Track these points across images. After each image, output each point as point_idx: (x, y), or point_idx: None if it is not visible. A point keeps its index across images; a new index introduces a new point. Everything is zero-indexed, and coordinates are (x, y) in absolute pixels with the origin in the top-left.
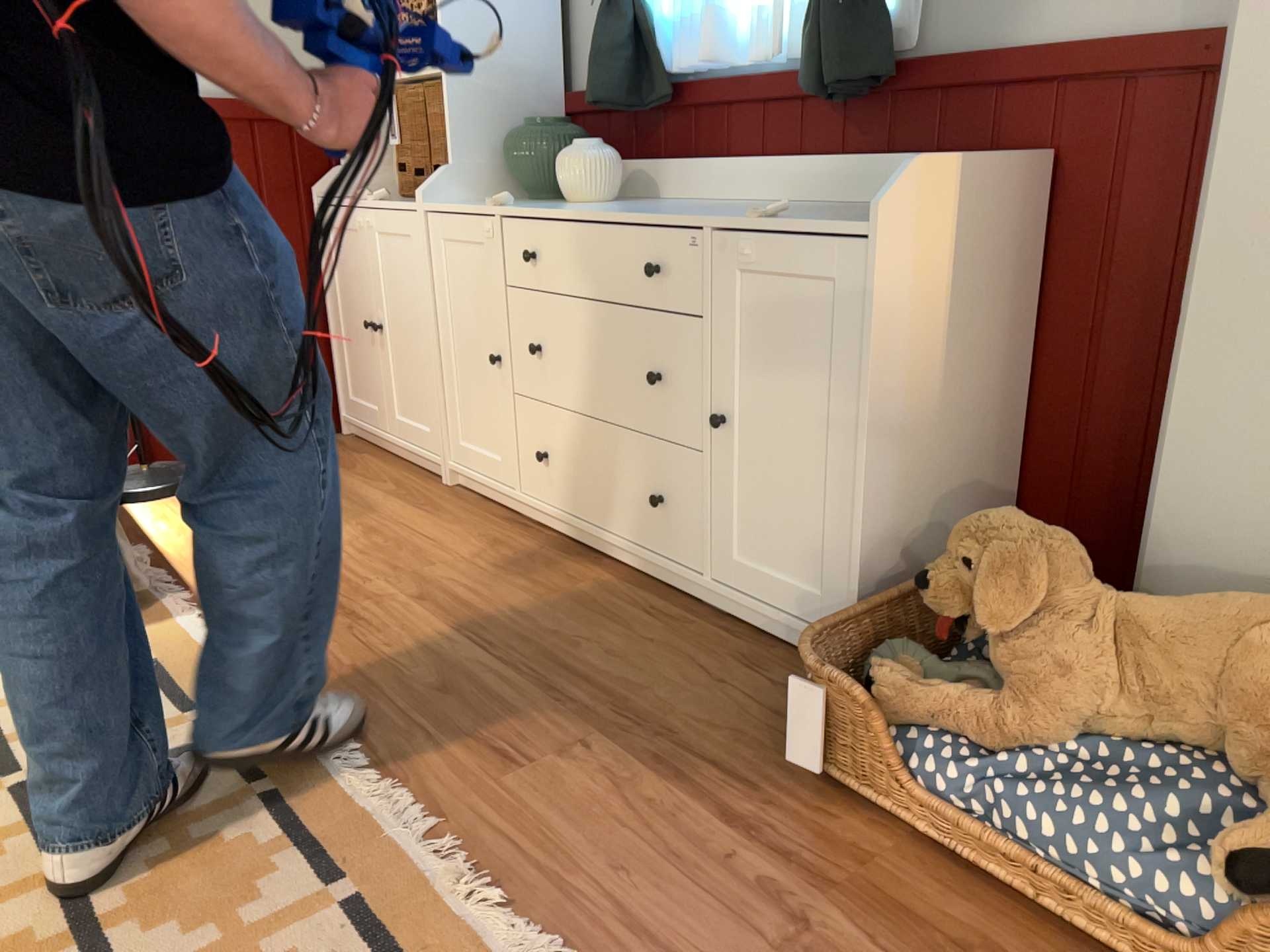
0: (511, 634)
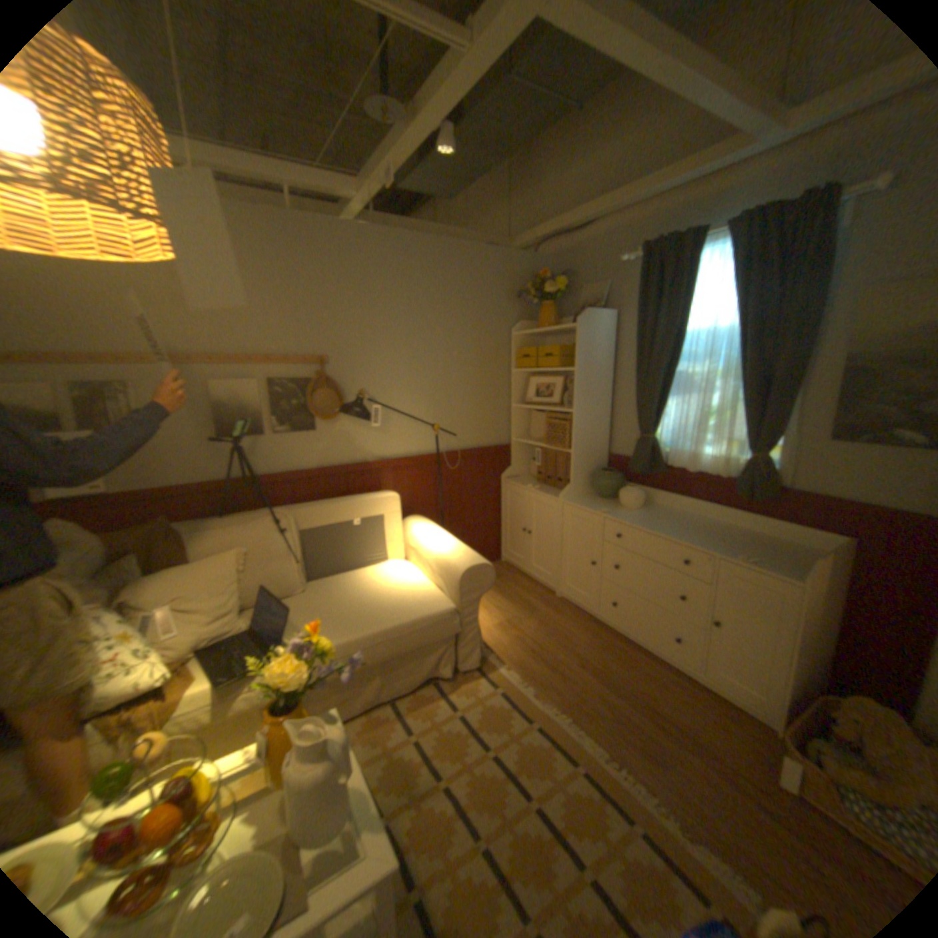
0: (629, 693)
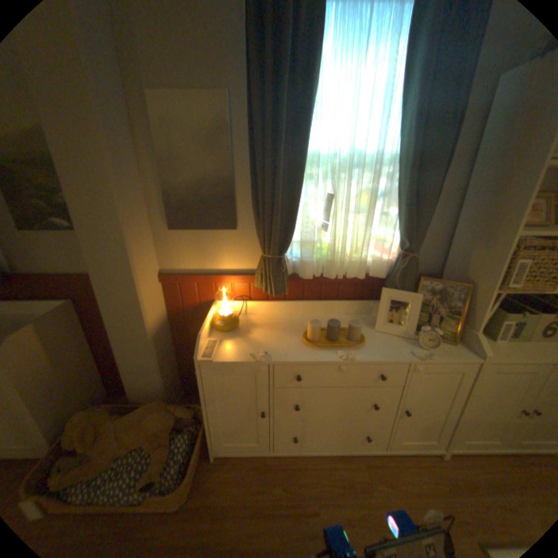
0: None
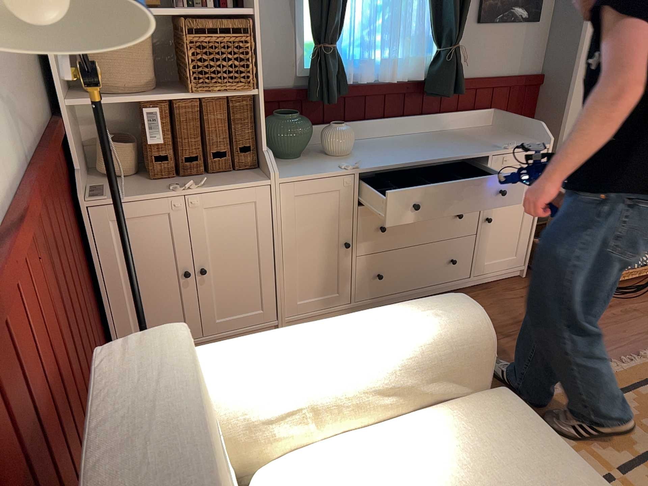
0: None
